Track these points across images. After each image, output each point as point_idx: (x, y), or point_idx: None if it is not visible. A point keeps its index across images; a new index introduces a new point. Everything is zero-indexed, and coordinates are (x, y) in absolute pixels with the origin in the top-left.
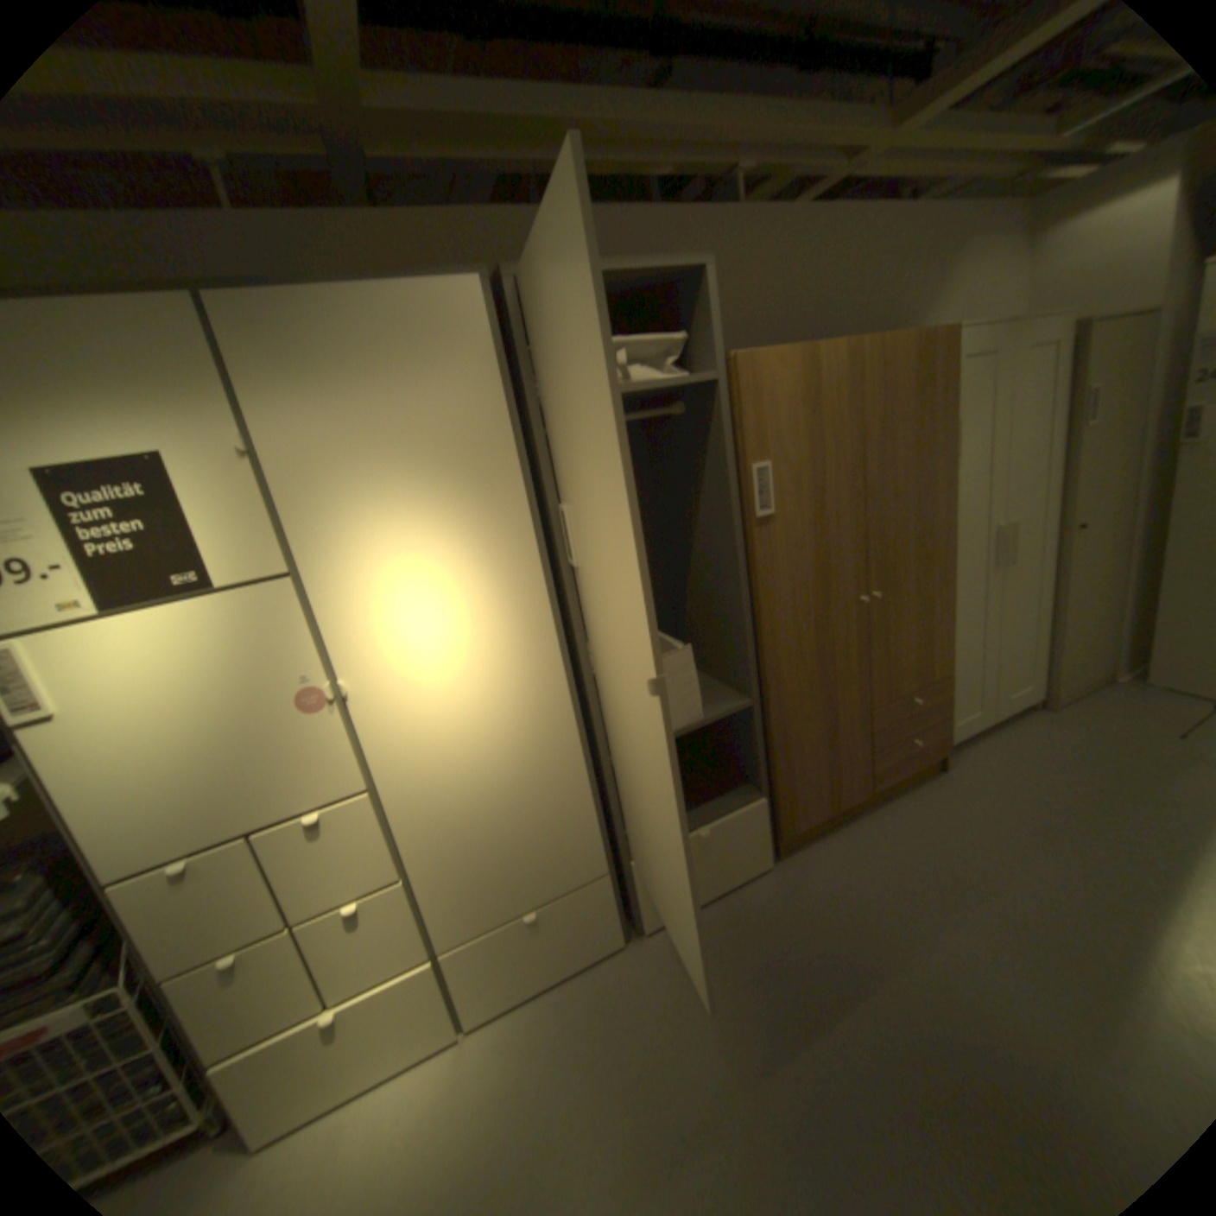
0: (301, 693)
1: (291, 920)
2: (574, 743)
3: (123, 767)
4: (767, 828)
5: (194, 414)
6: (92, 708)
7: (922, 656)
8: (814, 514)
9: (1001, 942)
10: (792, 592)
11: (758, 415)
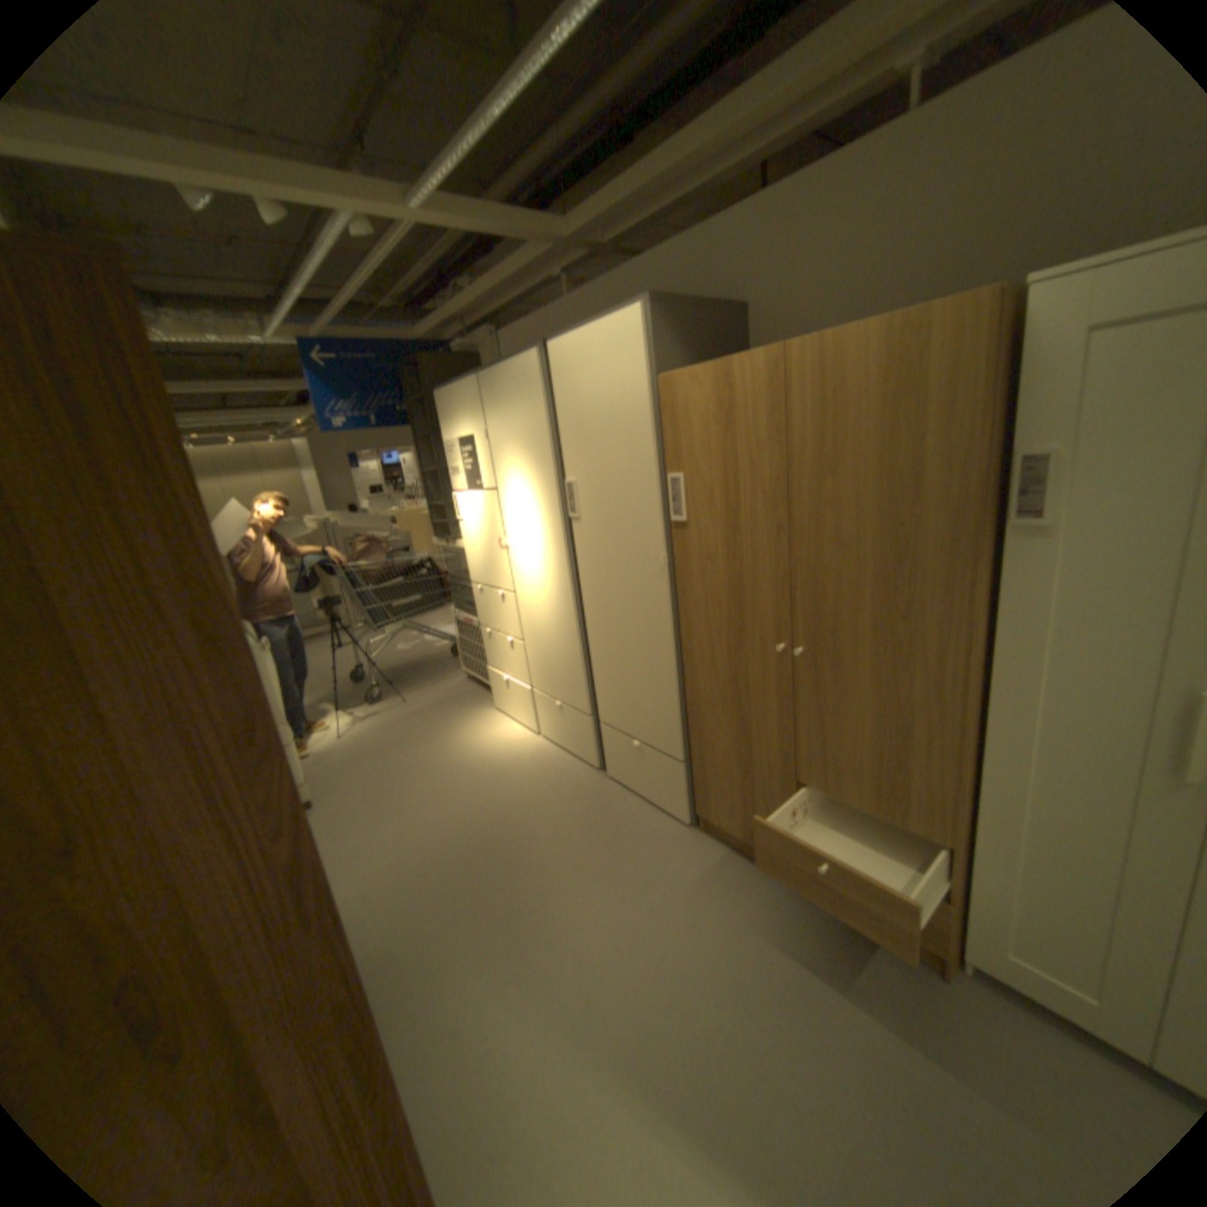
0: (500, 541)
1: (501, 631)
2: (575, 624)
3: (473, 546)
4: (685, 788)
5: (478, 423)
6: (468, 522)
7: (885, 774)
8: (727, 533)
9: (656, 982)
10: (706, 600)
11: (674, 431)
